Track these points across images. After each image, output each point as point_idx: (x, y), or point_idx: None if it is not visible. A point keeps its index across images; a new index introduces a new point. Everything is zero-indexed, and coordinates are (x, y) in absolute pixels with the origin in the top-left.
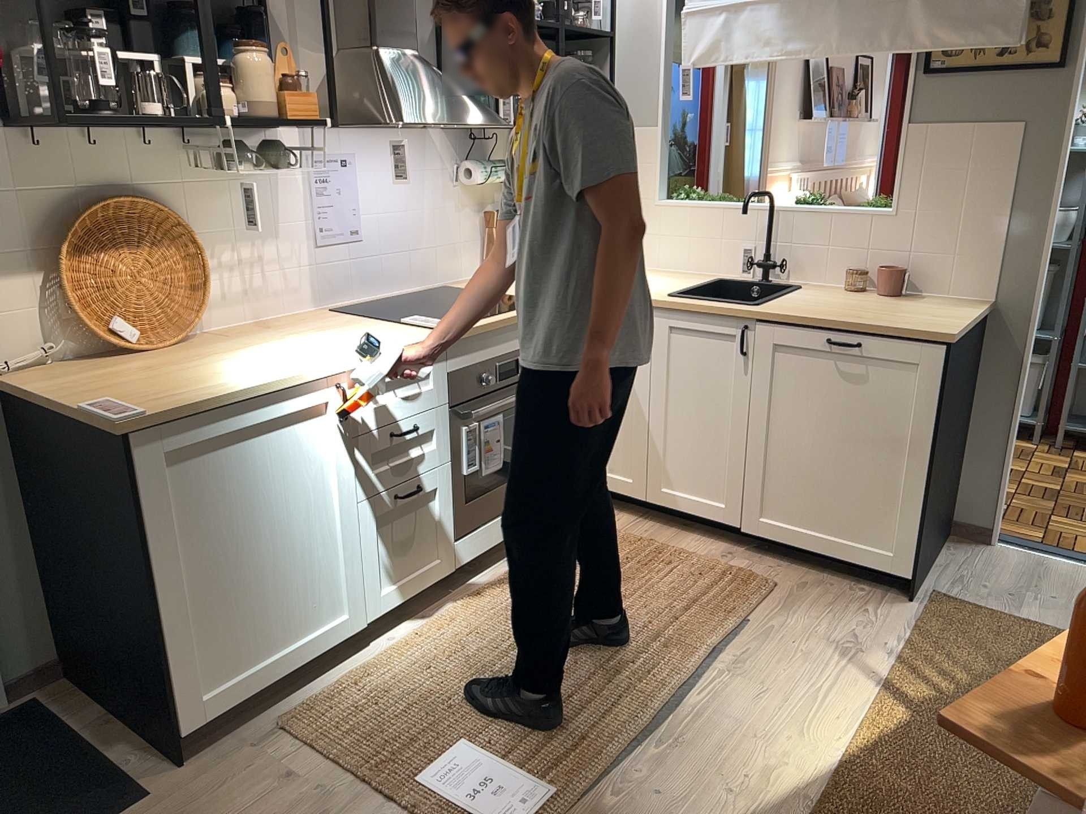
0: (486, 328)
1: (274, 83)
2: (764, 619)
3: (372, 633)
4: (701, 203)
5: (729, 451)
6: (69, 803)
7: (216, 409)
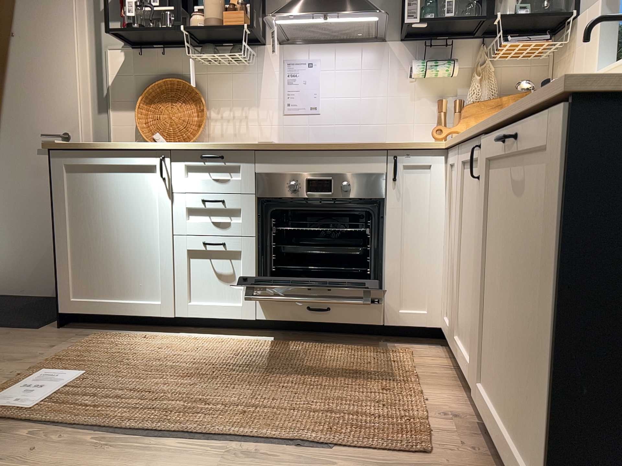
0: (291, 147)
1: (216, 8)
2: (347, 460)
3: (193, 331)
4: (621, 62)
5: (477, 297)
6: (31, 320)
7: (89, 150)
